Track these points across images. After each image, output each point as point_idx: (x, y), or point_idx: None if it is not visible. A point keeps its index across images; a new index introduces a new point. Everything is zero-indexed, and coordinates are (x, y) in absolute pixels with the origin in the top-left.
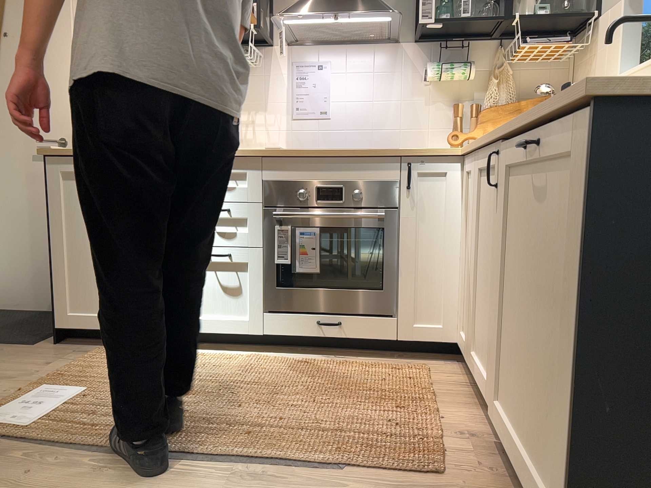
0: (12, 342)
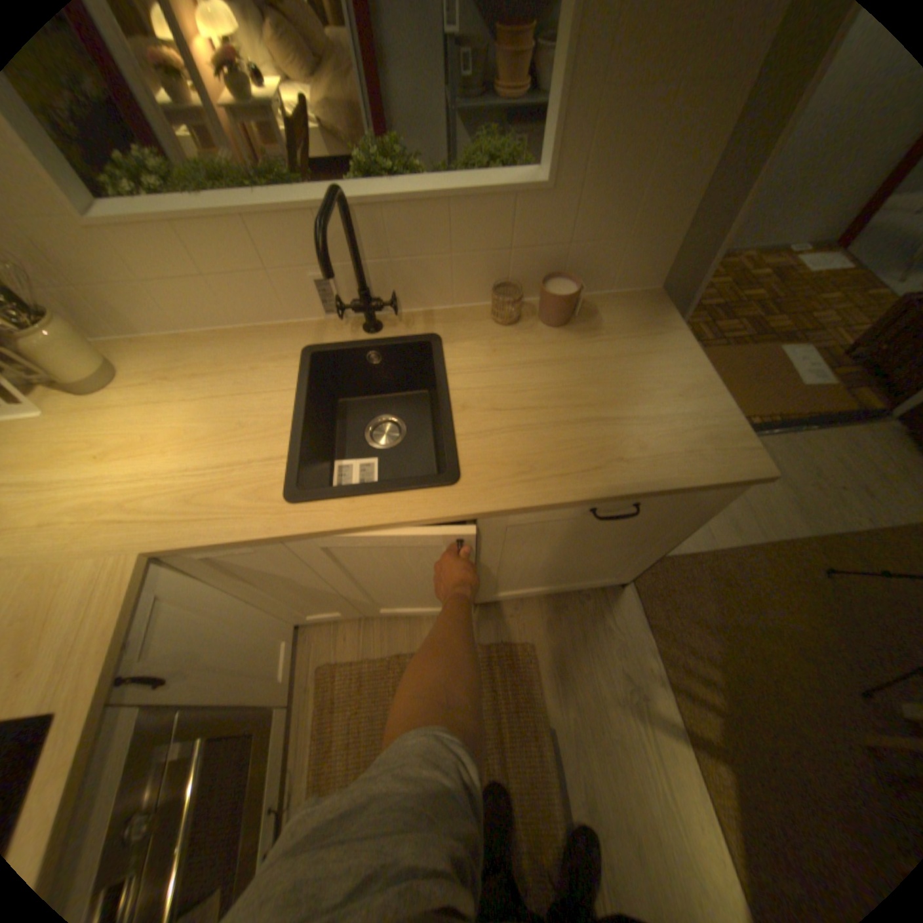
0: None
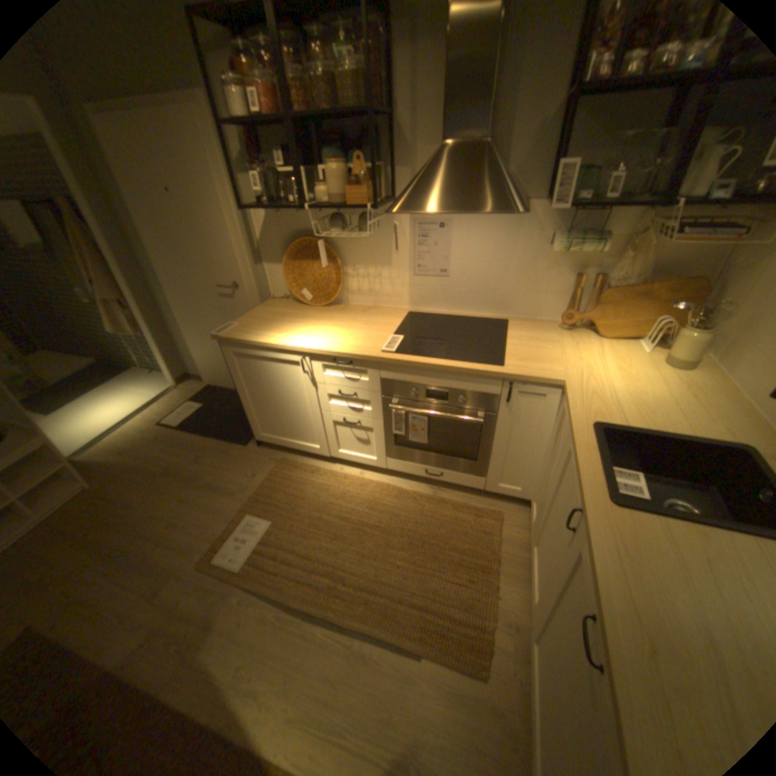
0: (233, 440)
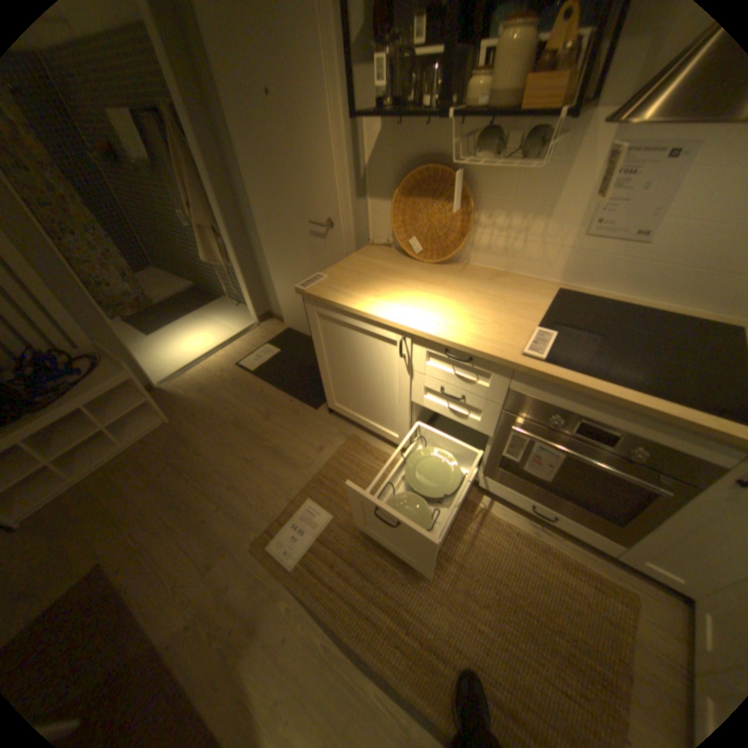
0: (305, 399)
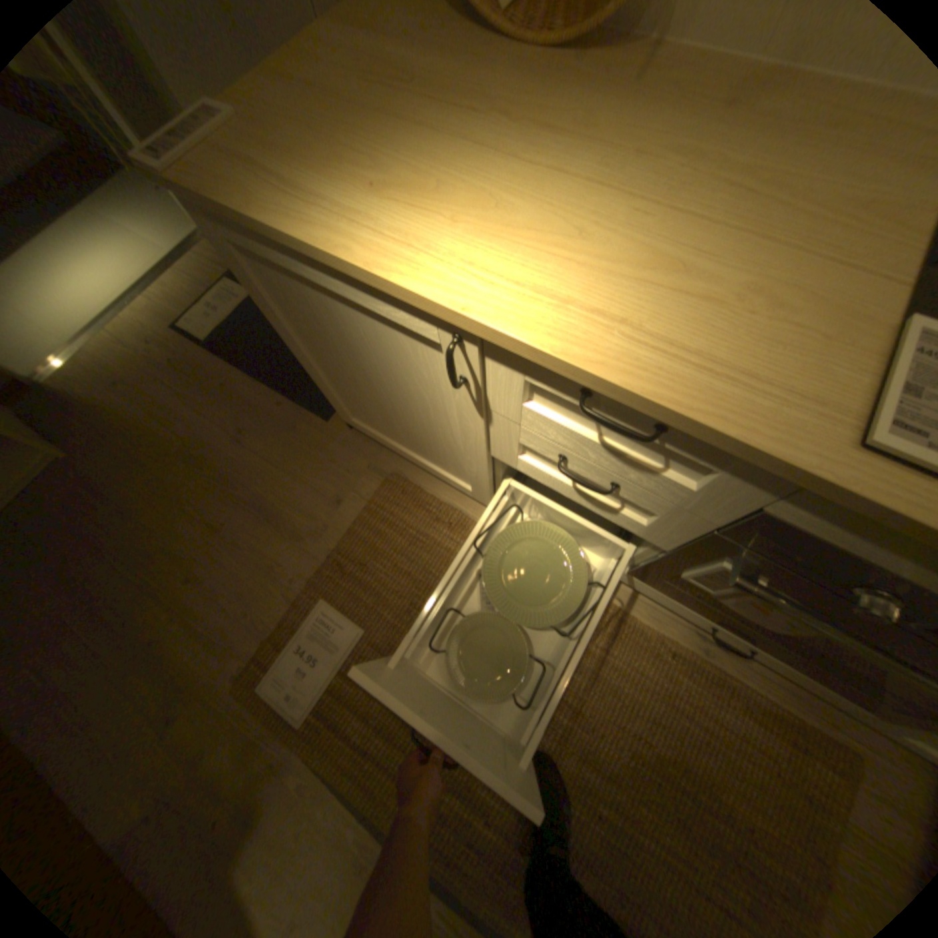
0: (305, 400)
